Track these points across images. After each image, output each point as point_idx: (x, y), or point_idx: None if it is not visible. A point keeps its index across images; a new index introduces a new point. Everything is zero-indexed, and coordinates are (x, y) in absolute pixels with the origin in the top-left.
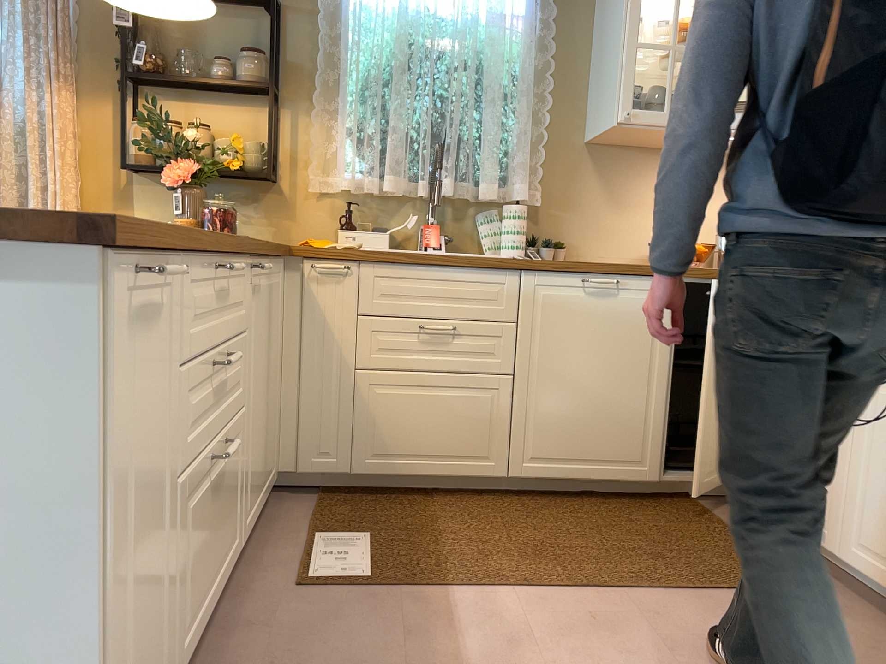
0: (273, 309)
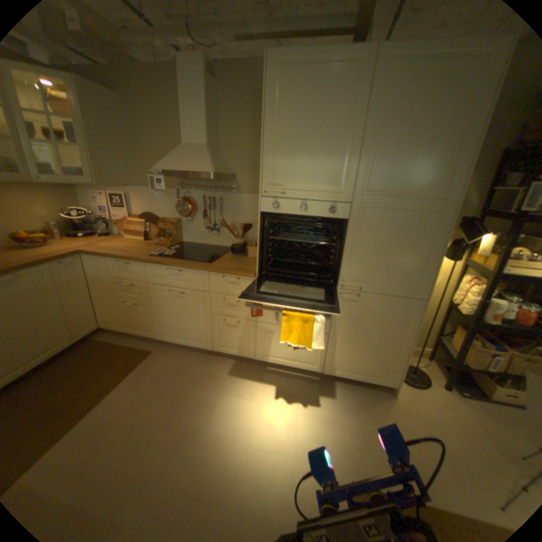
0: None
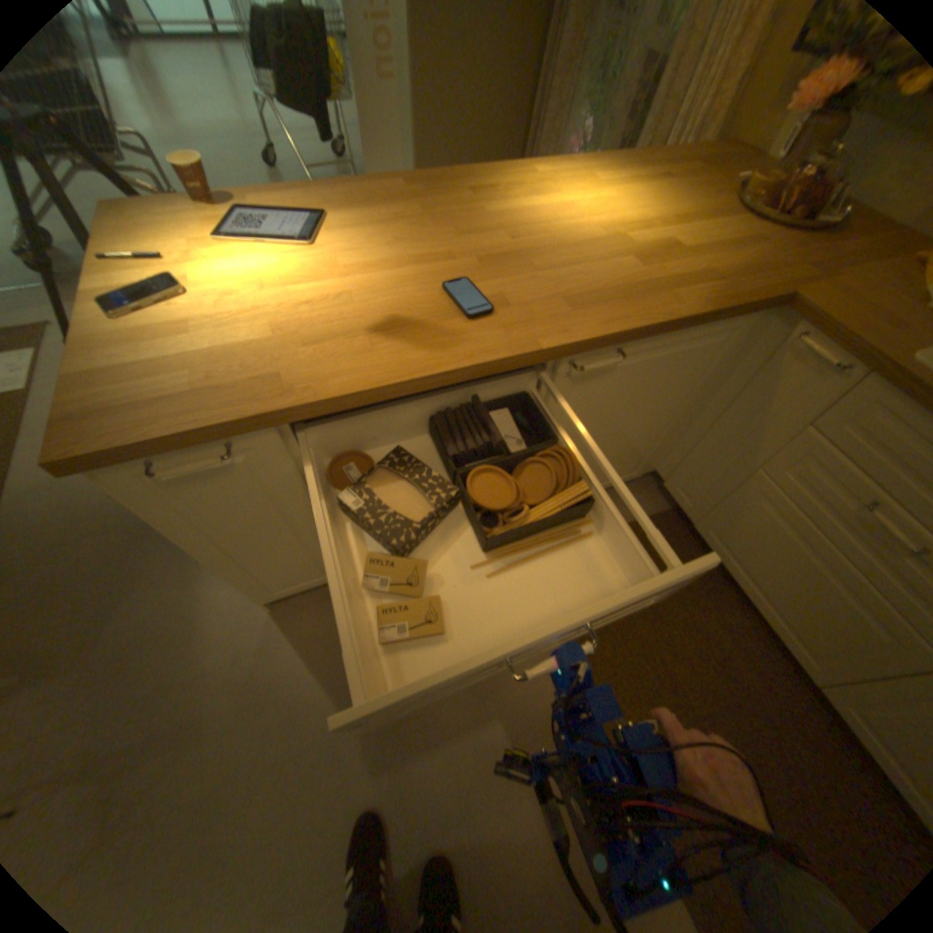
0: (684, 373)
